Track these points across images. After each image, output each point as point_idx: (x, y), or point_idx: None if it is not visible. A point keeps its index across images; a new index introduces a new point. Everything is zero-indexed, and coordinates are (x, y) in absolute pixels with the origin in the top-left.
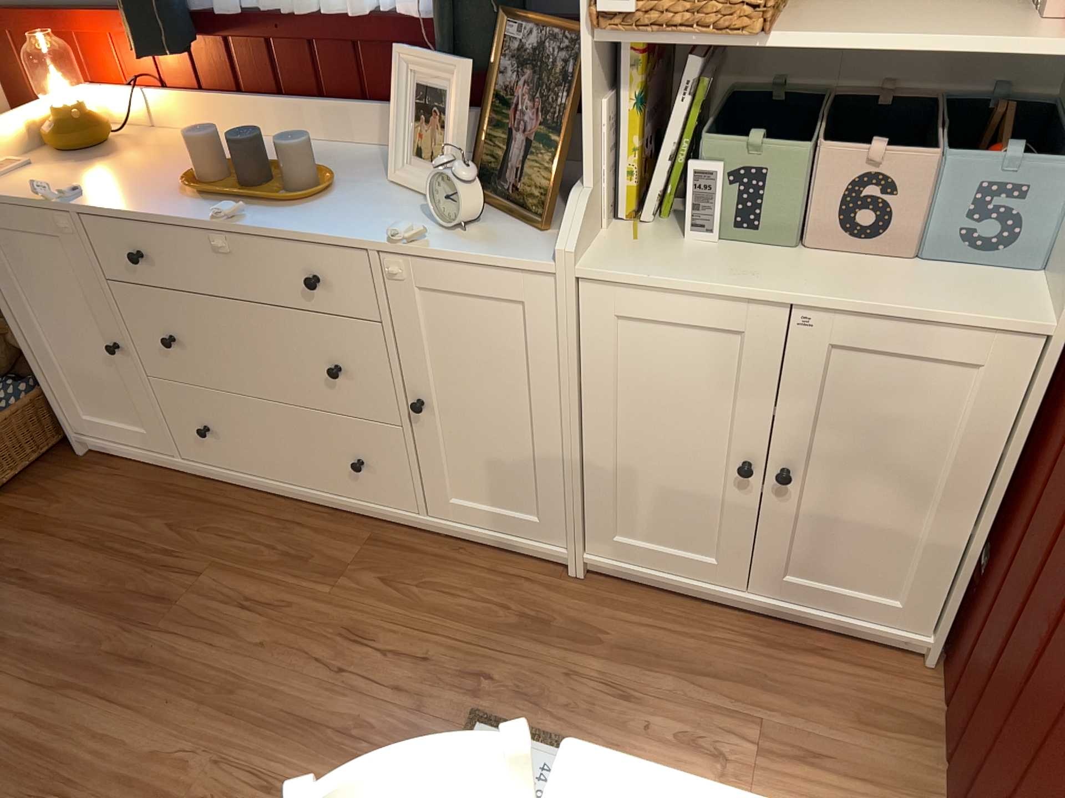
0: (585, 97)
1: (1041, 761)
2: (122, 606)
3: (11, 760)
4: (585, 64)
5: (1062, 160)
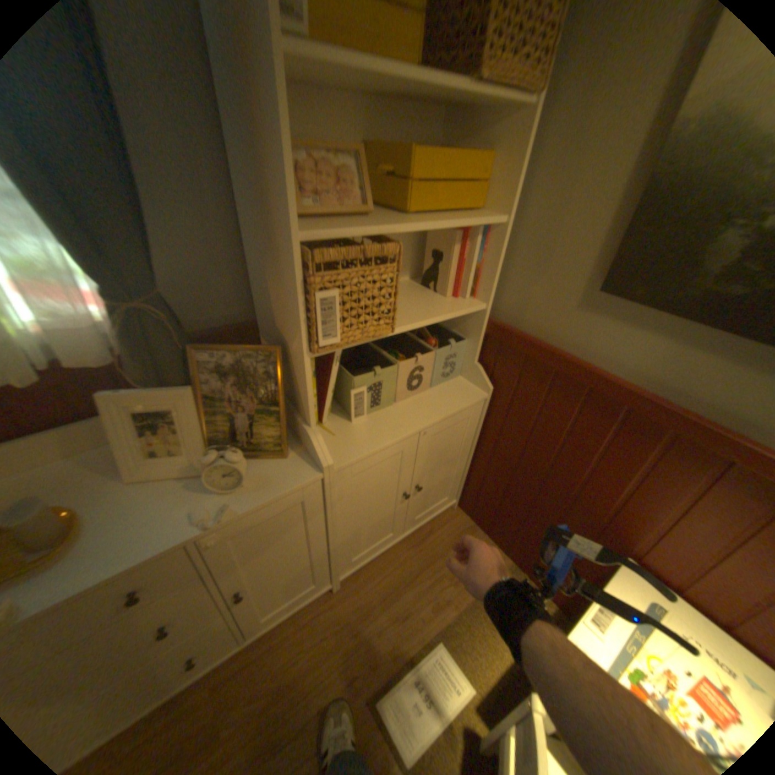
0: (306, 382)
1: (573, 525)
2: None
3: None
4: (305, 366)
5: (462, 337)
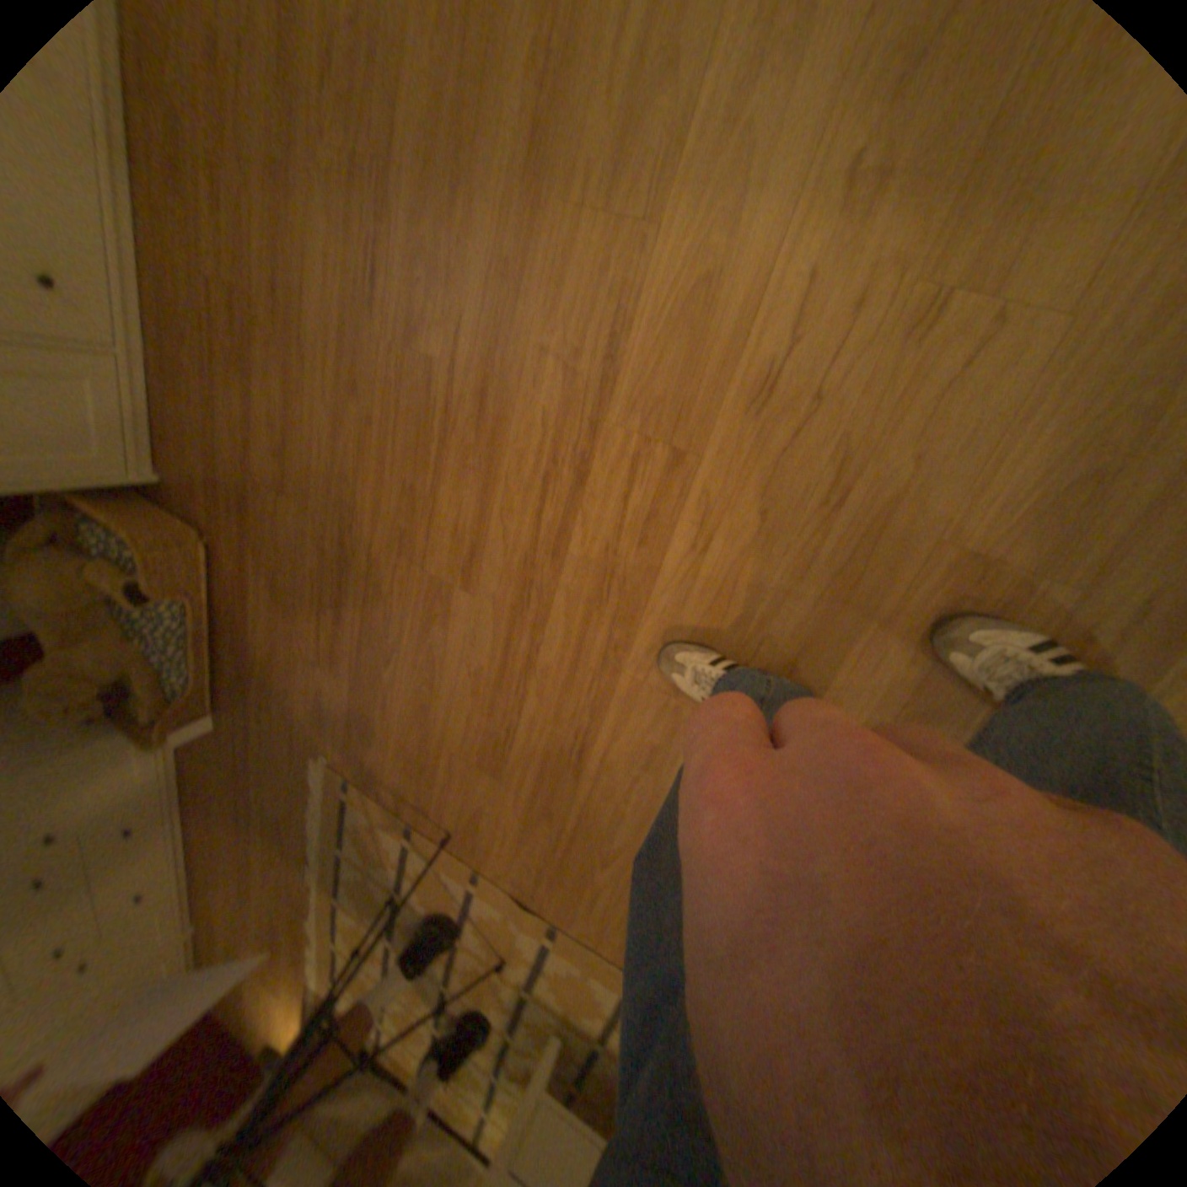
0: None
1: None
2: (236, 345)
3: (347, 359)
4: None
5: None
